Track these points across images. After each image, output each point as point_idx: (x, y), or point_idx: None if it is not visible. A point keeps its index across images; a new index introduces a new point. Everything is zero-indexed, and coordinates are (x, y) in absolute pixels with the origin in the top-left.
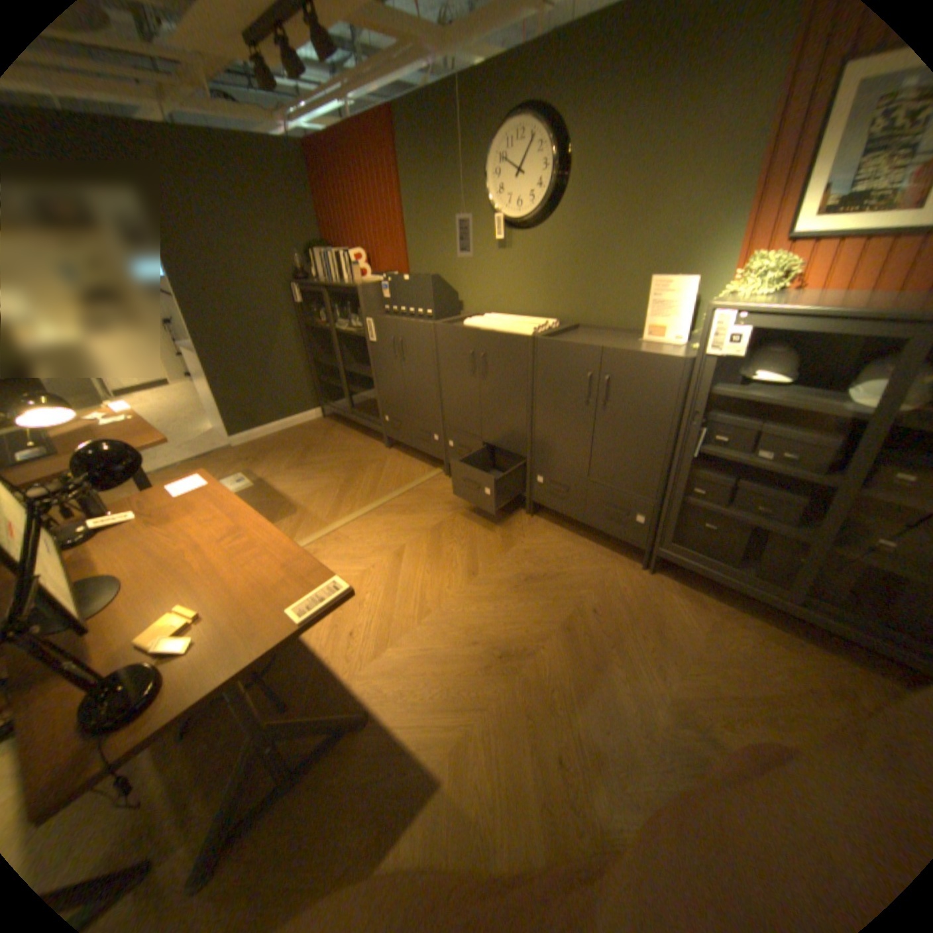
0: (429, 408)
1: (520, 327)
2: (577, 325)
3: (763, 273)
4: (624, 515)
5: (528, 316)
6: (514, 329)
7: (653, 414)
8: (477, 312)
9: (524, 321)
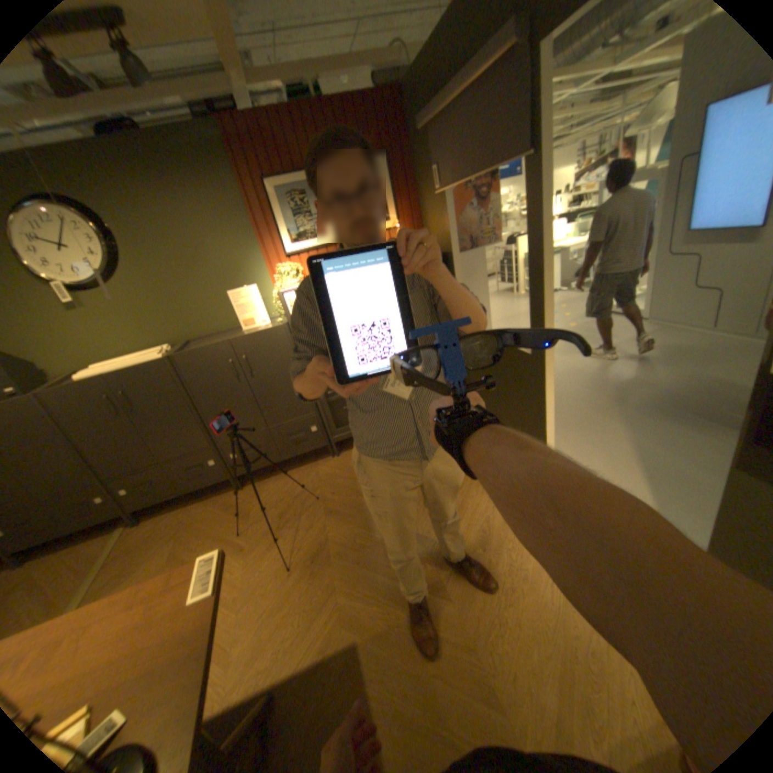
0: (71, 477)
1: (143, 358)
2: (187, 341)
3: (284, 275)
4: (303, 433)
5: (134, 353)
6: (142, 360)
7: (284, 363)
8: (69, 371)
9: (140, 354)
